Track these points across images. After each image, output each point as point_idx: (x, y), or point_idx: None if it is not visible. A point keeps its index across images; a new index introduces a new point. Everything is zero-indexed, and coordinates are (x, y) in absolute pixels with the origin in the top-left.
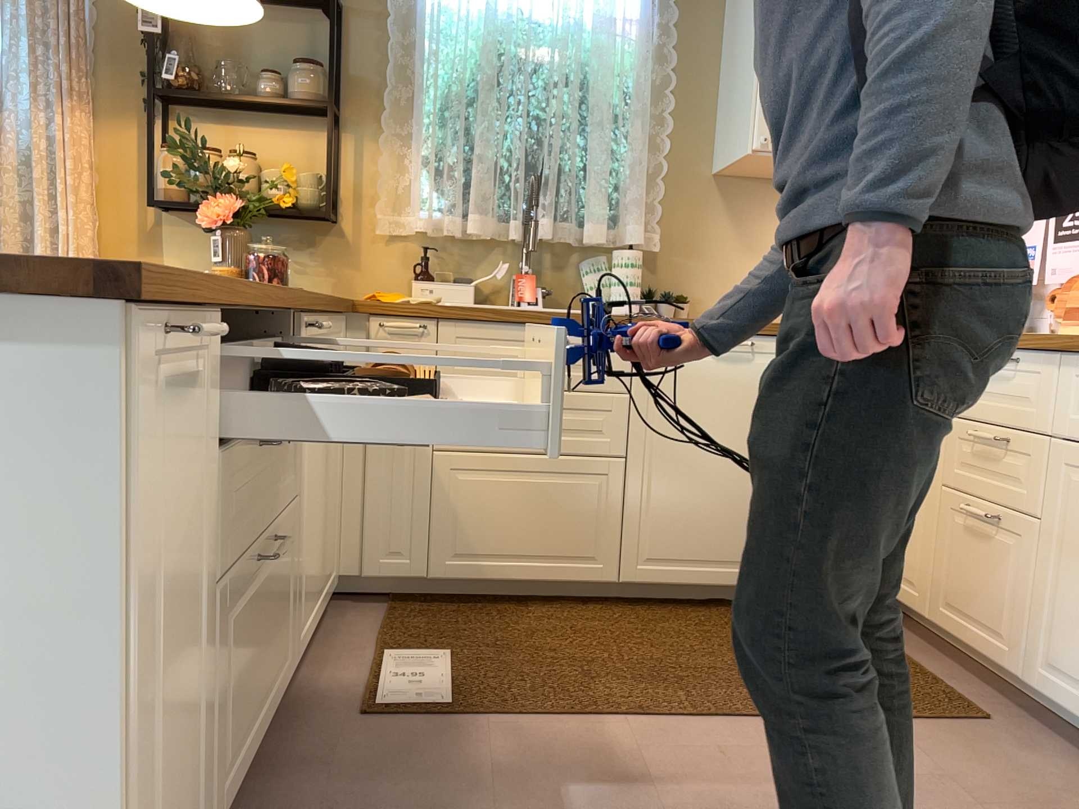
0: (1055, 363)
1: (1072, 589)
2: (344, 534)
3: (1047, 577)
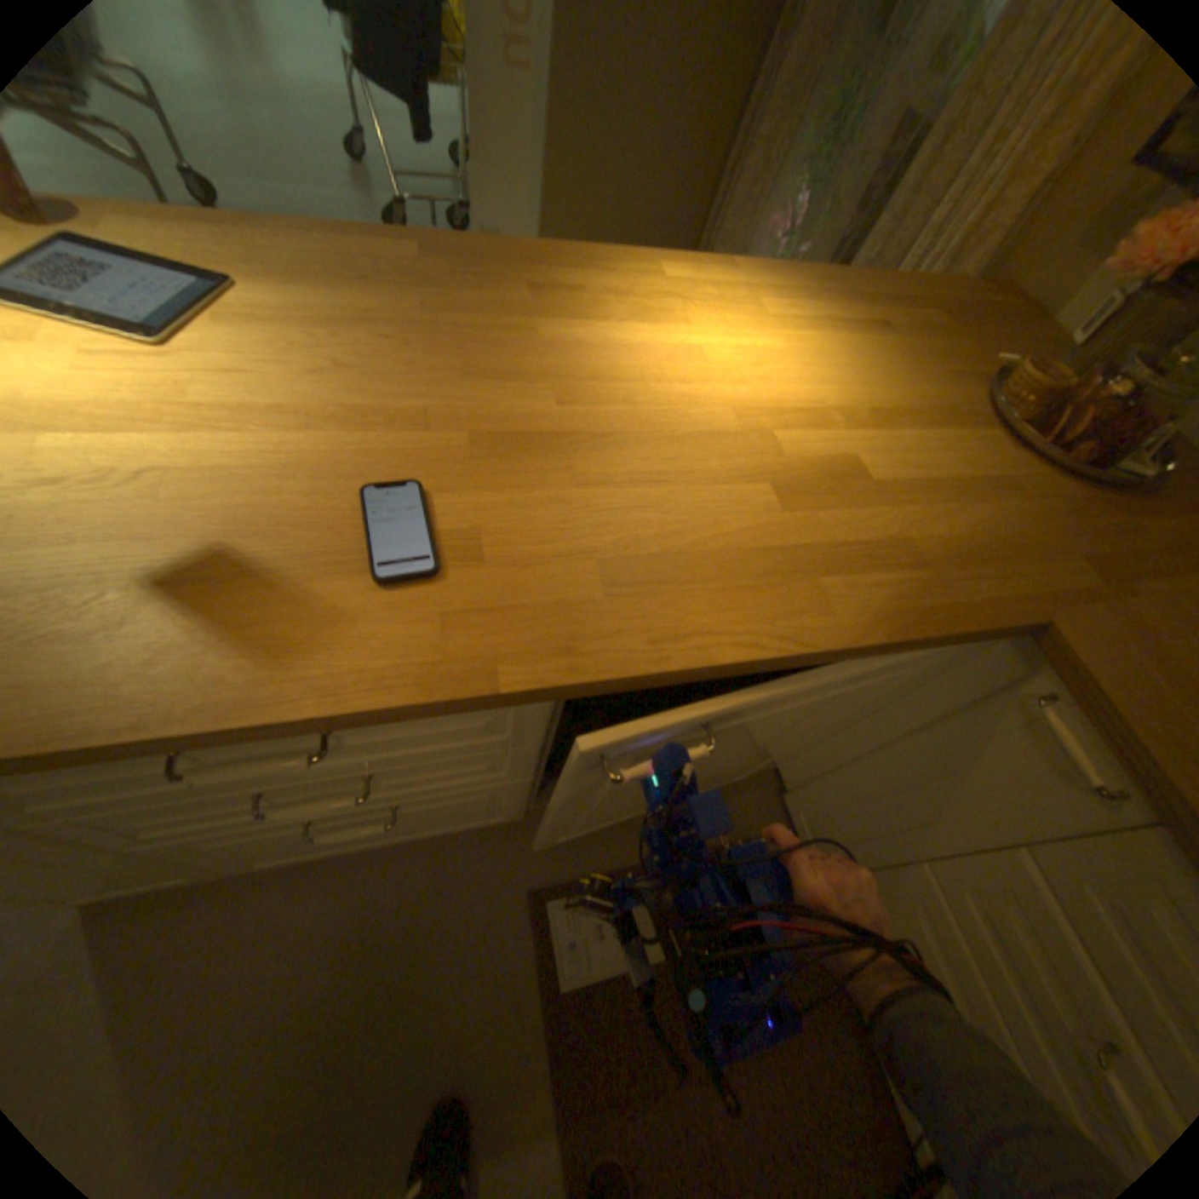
0: None
1: None
2: (806, 764)
3: None
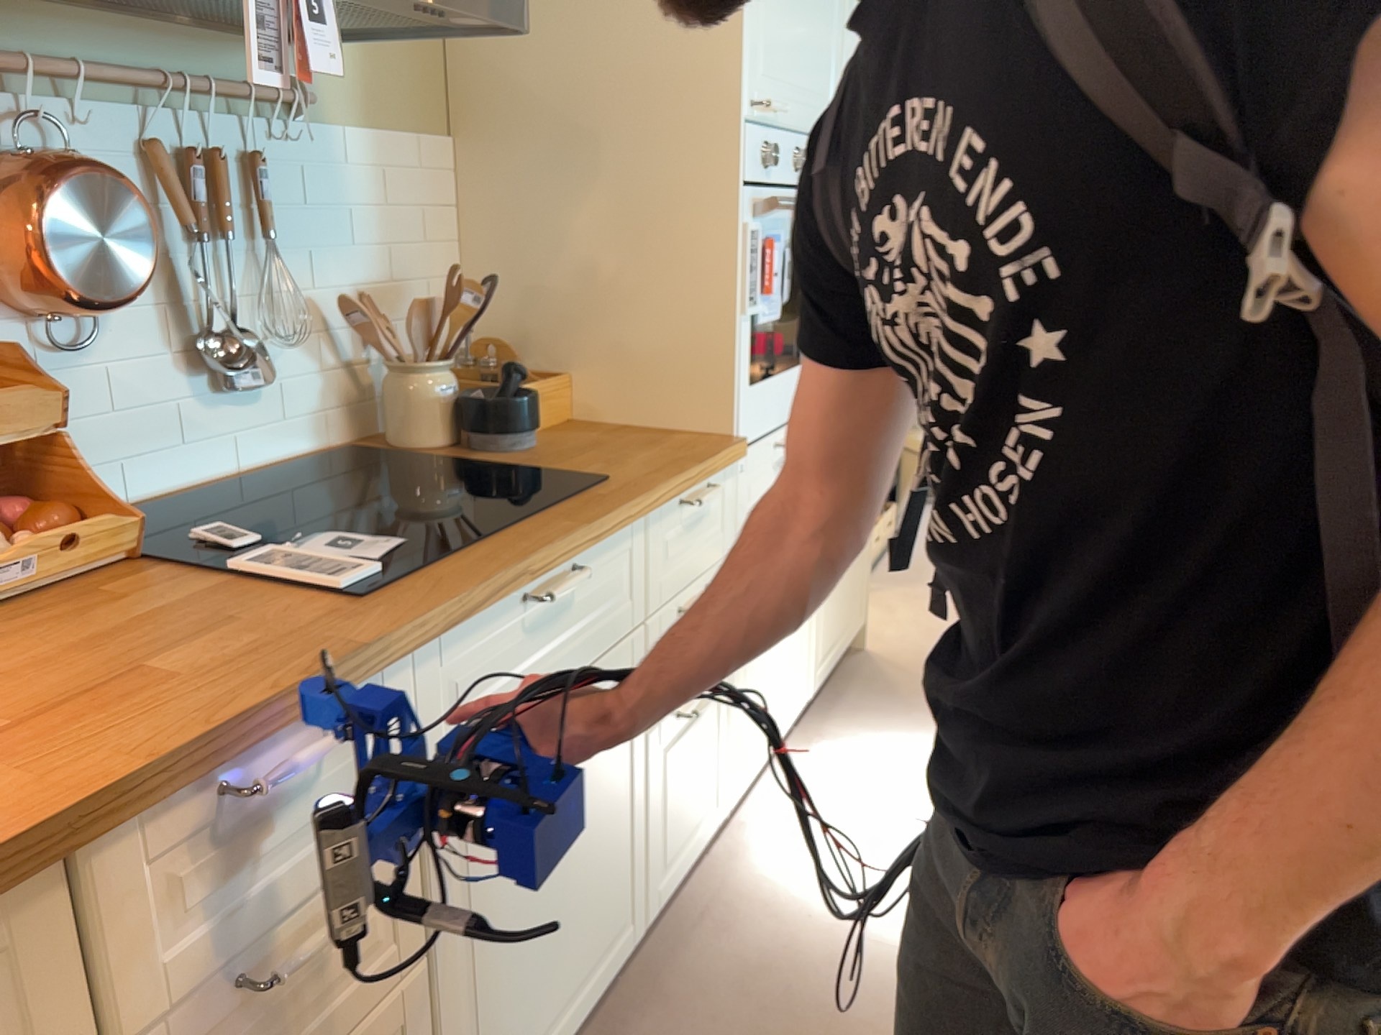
0: (400, 671)
1: (489, 973)
2: None
3: (452, 1015)
